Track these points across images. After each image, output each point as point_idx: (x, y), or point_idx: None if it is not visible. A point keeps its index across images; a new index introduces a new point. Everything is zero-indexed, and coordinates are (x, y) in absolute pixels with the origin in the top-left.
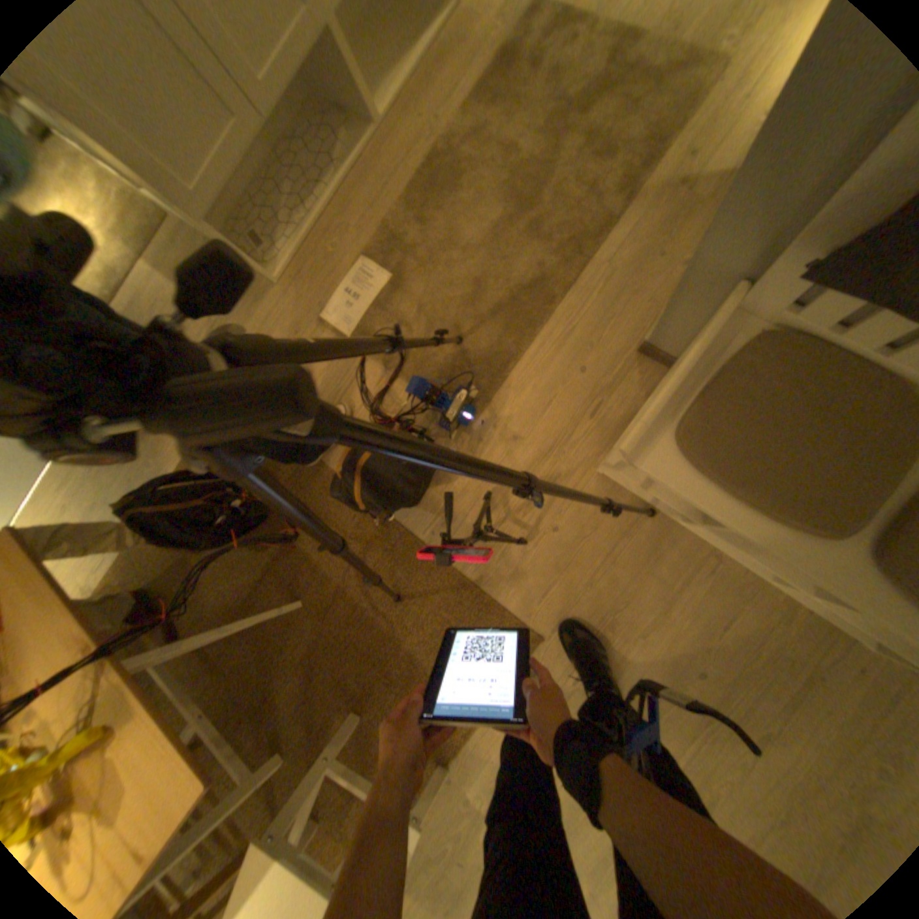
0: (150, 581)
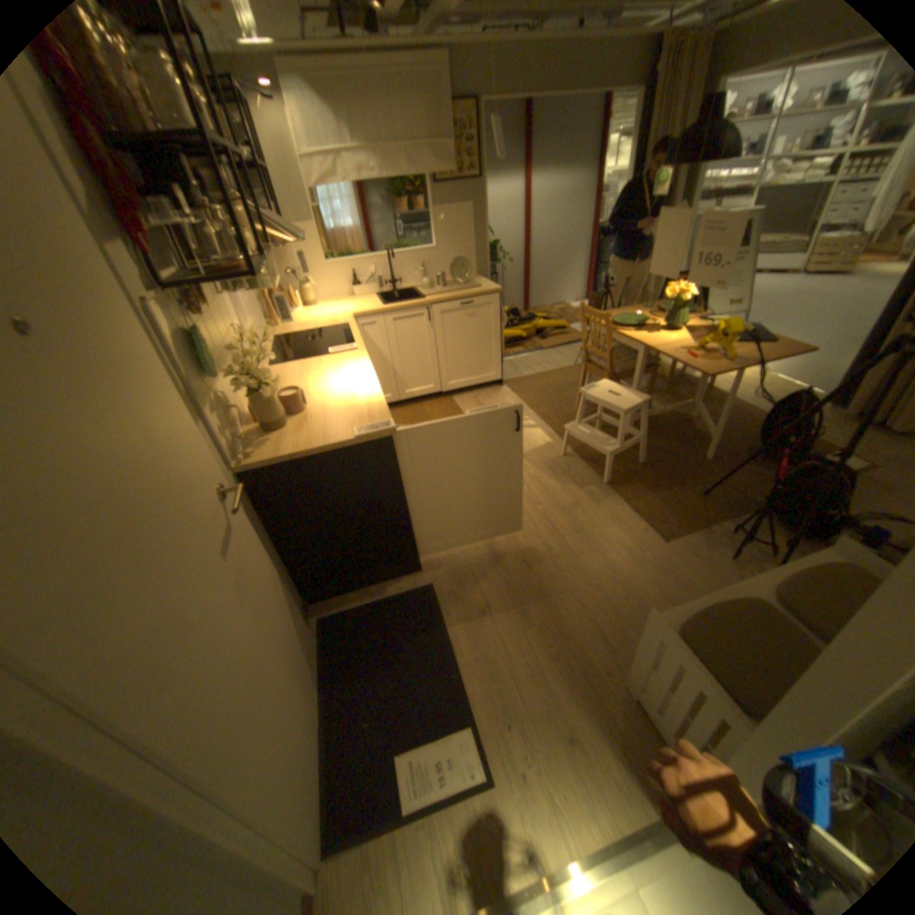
0: (735, 414)
